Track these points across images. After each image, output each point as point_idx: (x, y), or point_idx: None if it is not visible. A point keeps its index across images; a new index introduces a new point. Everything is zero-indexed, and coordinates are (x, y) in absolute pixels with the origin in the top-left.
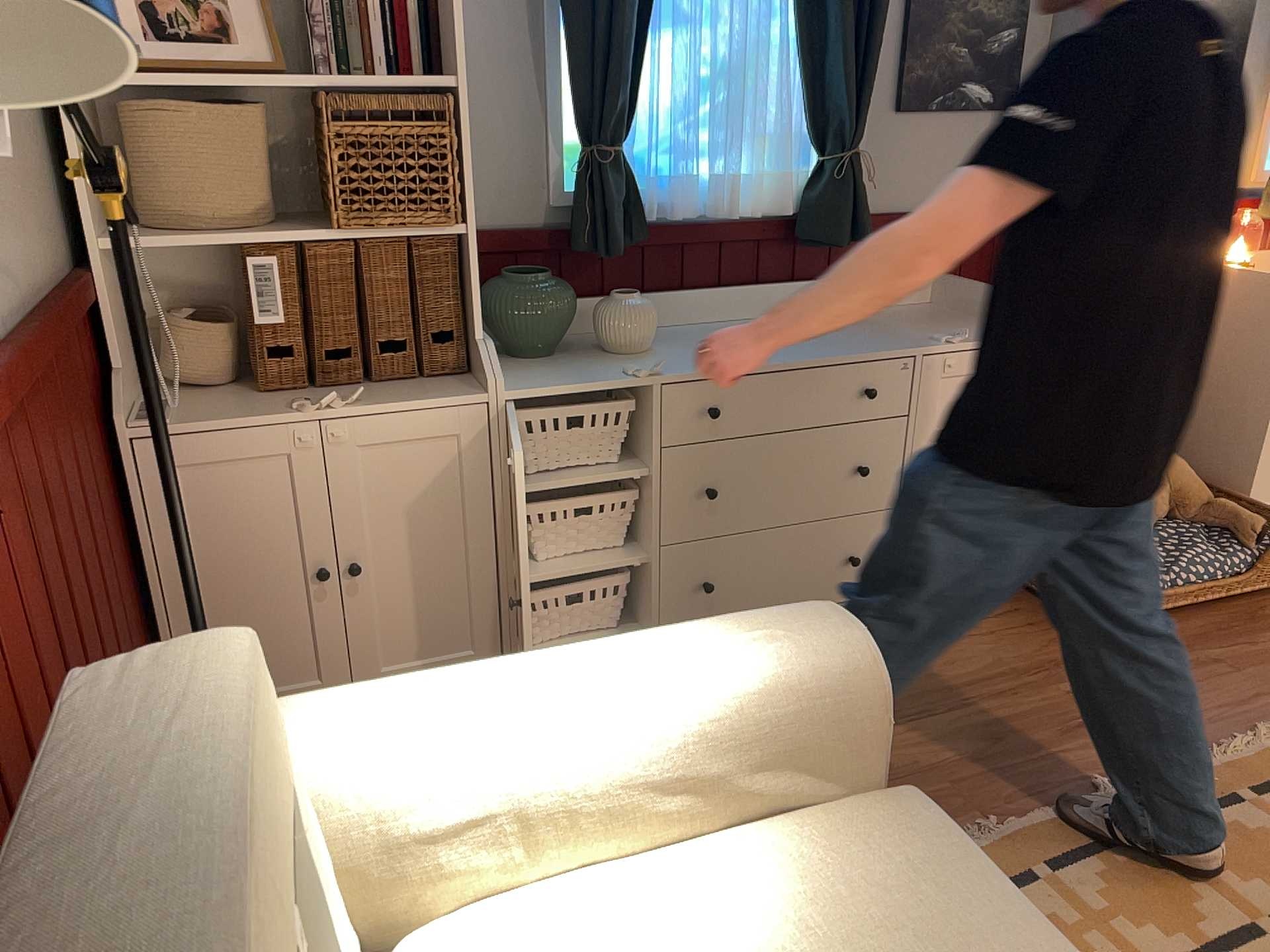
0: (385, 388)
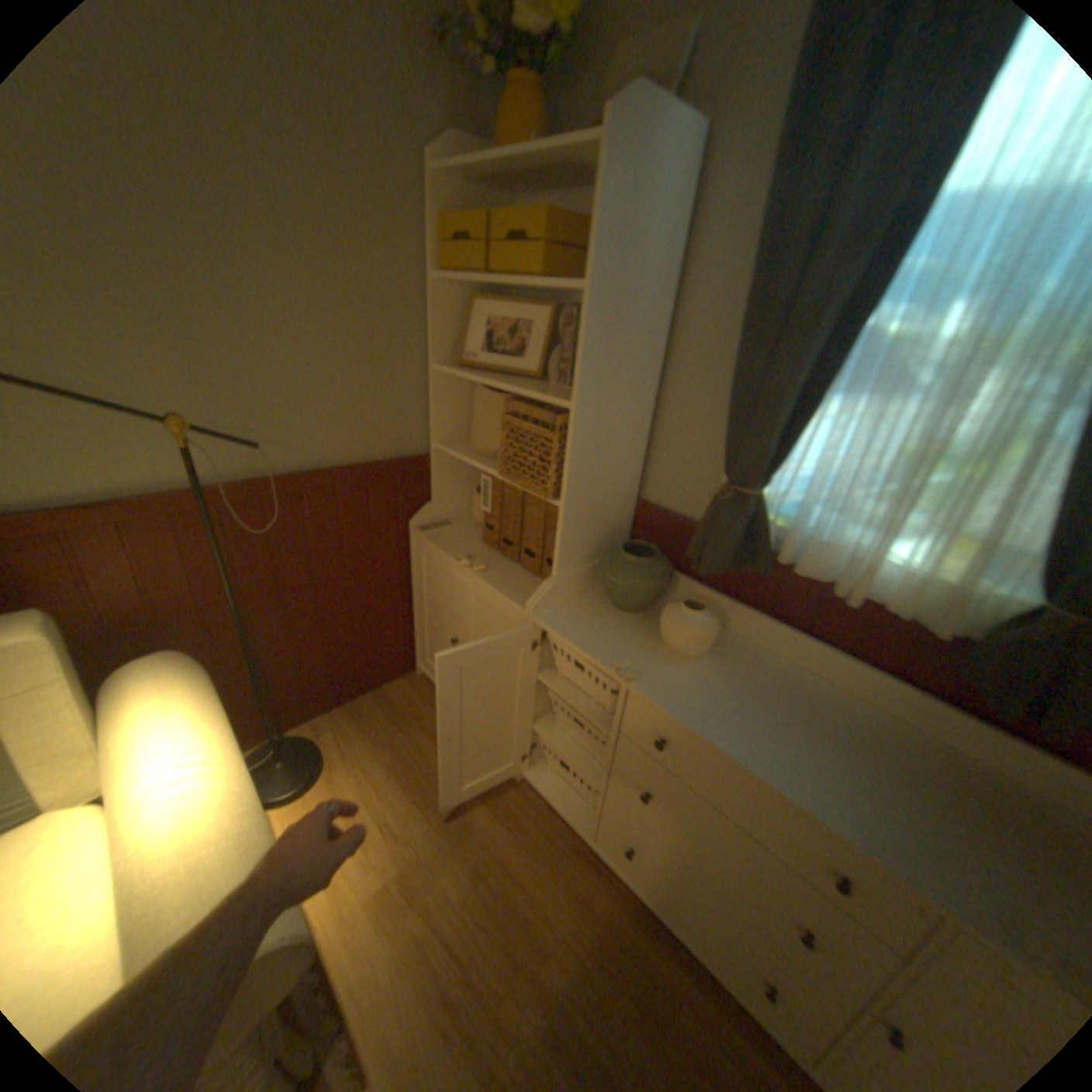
0: (518, 572)
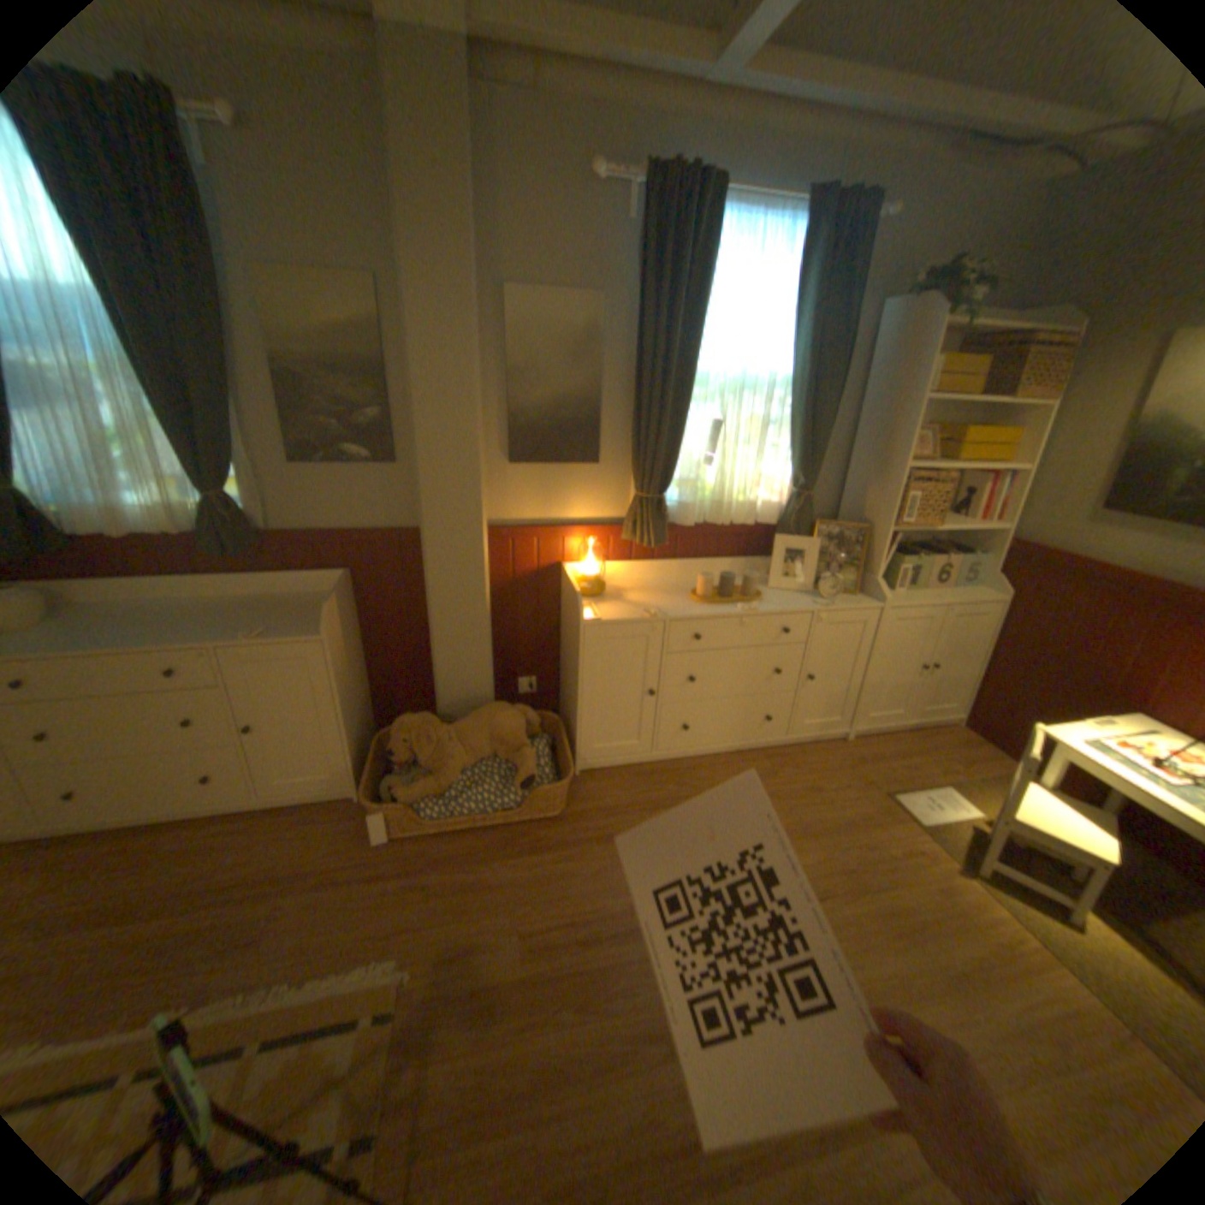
0: None
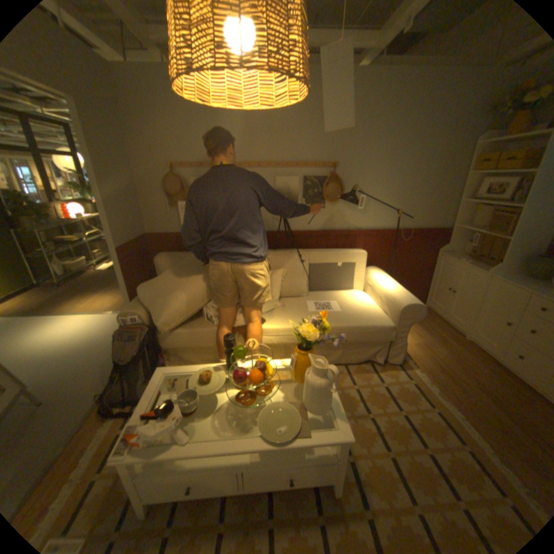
0: (484, 265)
